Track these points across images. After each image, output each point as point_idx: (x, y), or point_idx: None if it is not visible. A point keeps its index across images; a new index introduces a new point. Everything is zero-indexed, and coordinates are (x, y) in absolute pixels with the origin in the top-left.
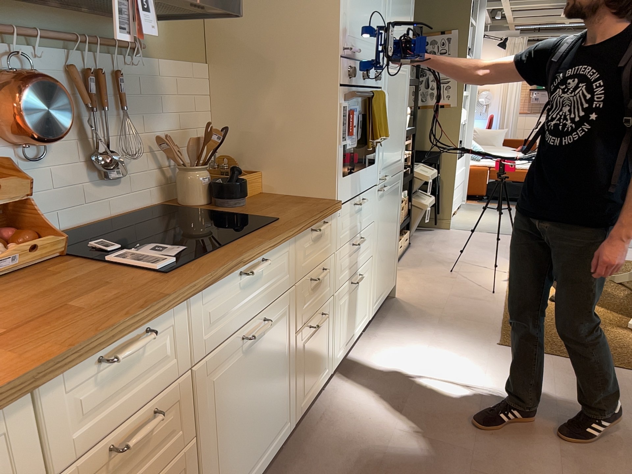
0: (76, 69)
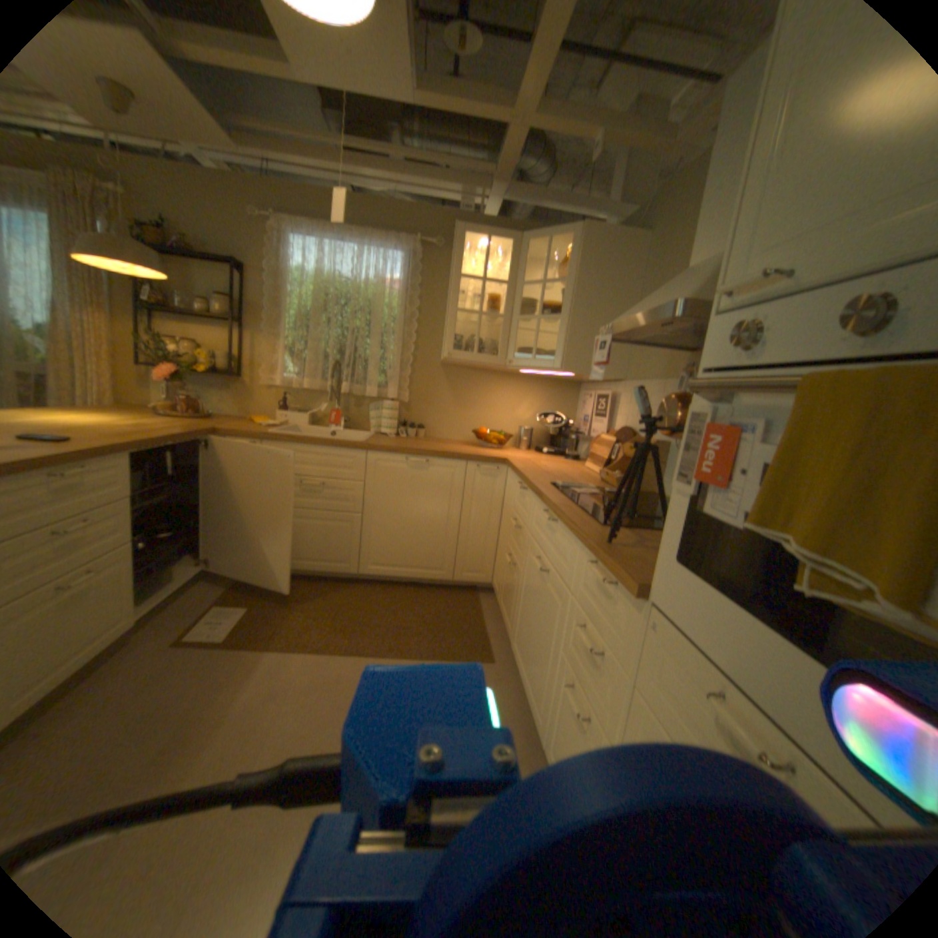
0: None
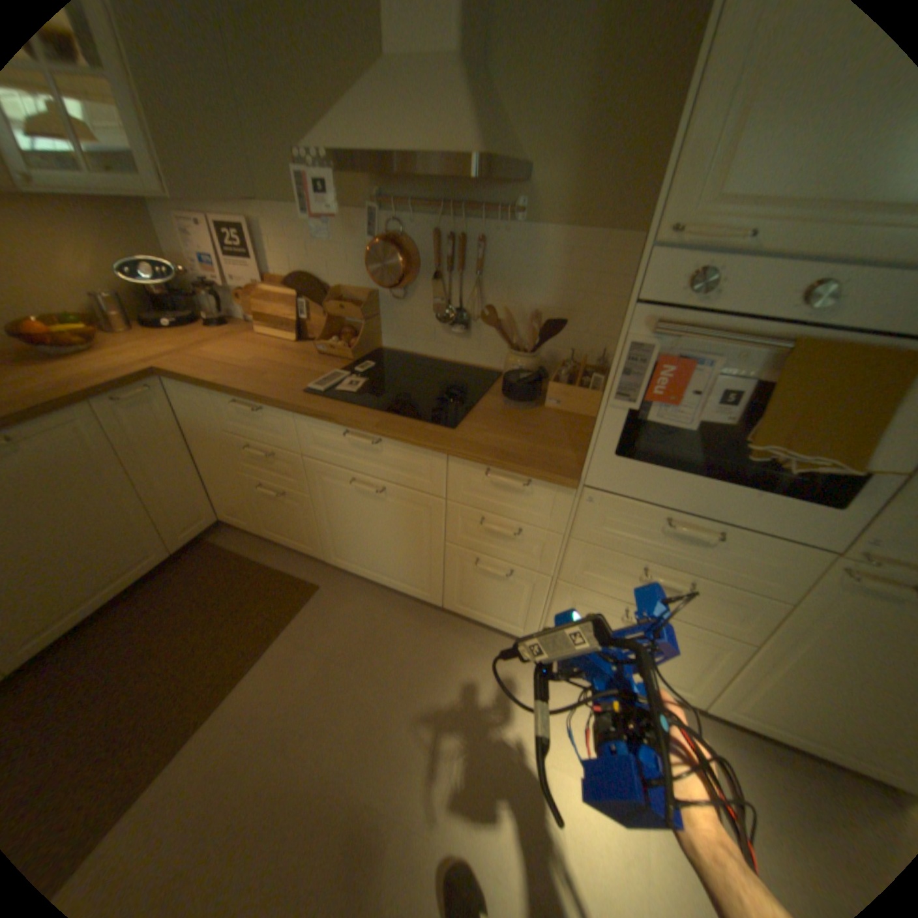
0: (439, 231)
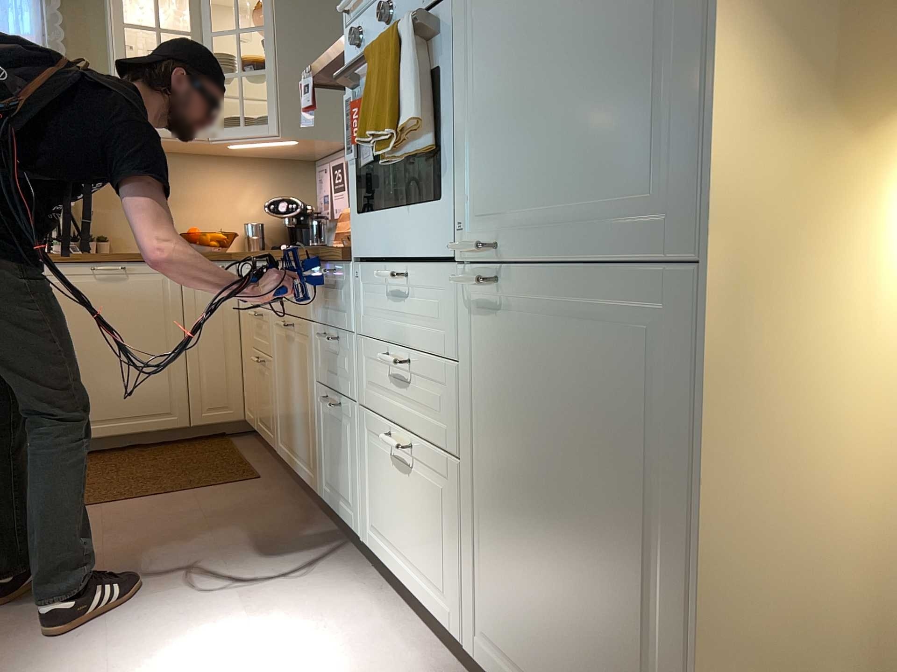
0: None
